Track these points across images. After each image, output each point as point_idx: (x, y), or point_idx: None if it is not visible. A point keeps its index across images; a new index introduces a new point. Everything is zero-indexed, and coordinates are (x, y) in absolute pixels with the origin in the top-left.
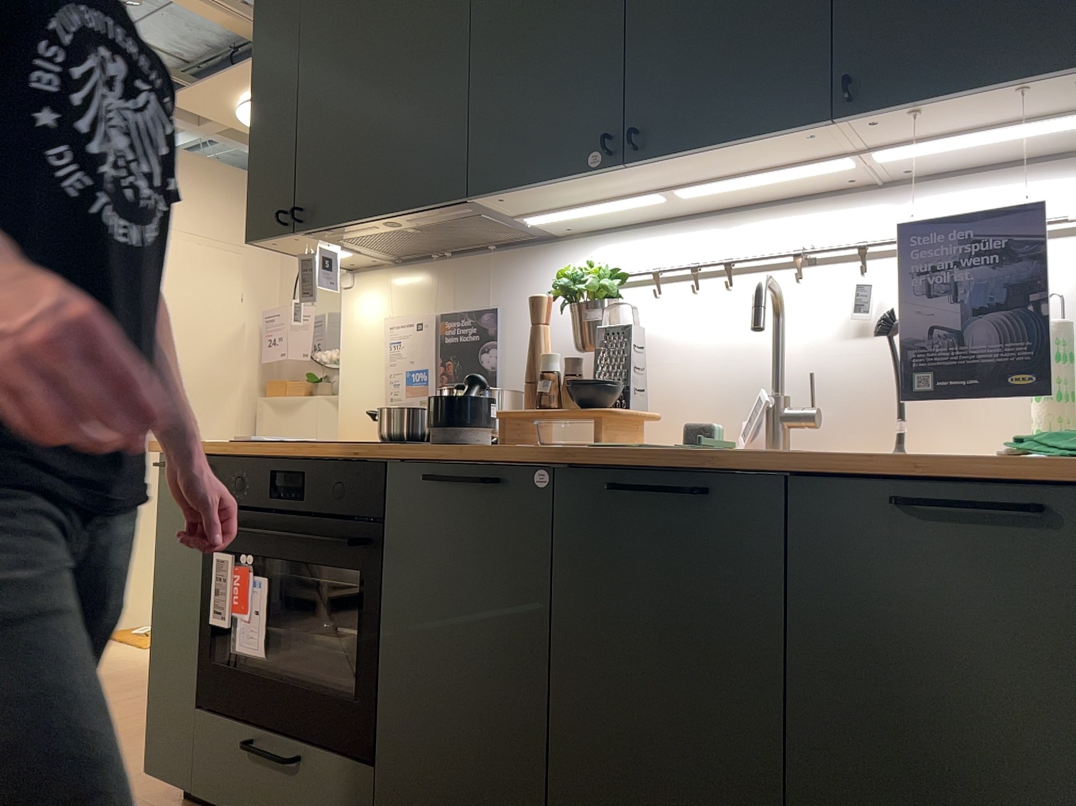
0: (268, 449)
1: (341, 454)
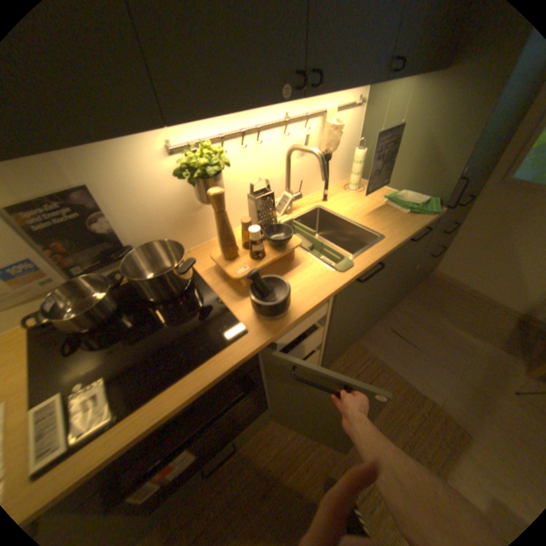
0: (131, 430)
1: (219, 370)
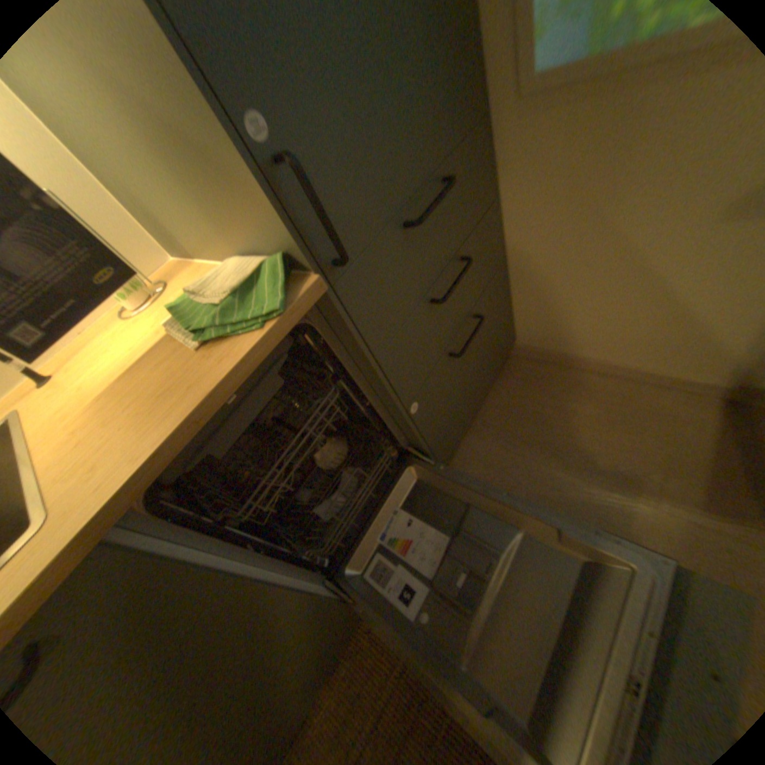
0: None
1: None
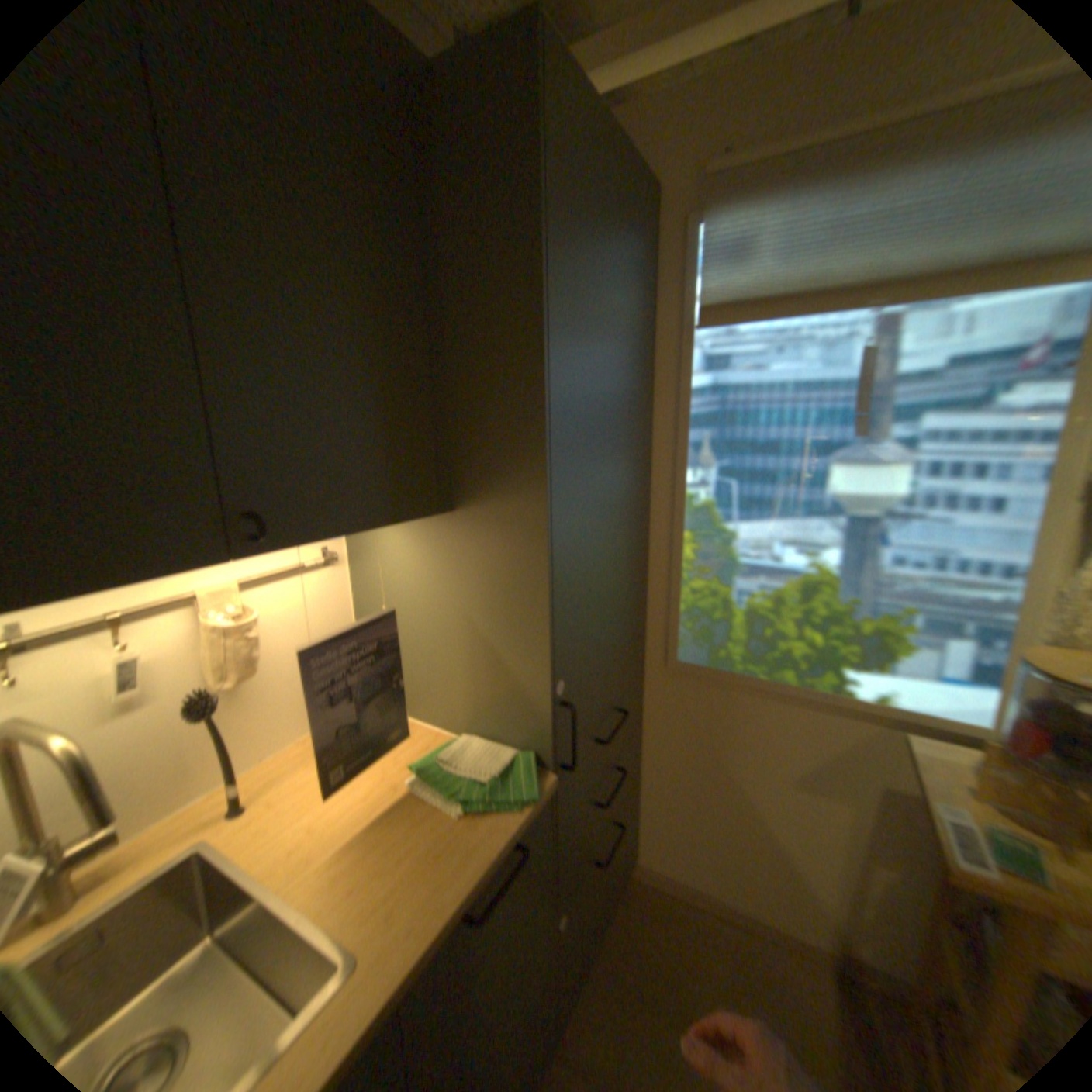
0: None
1: None
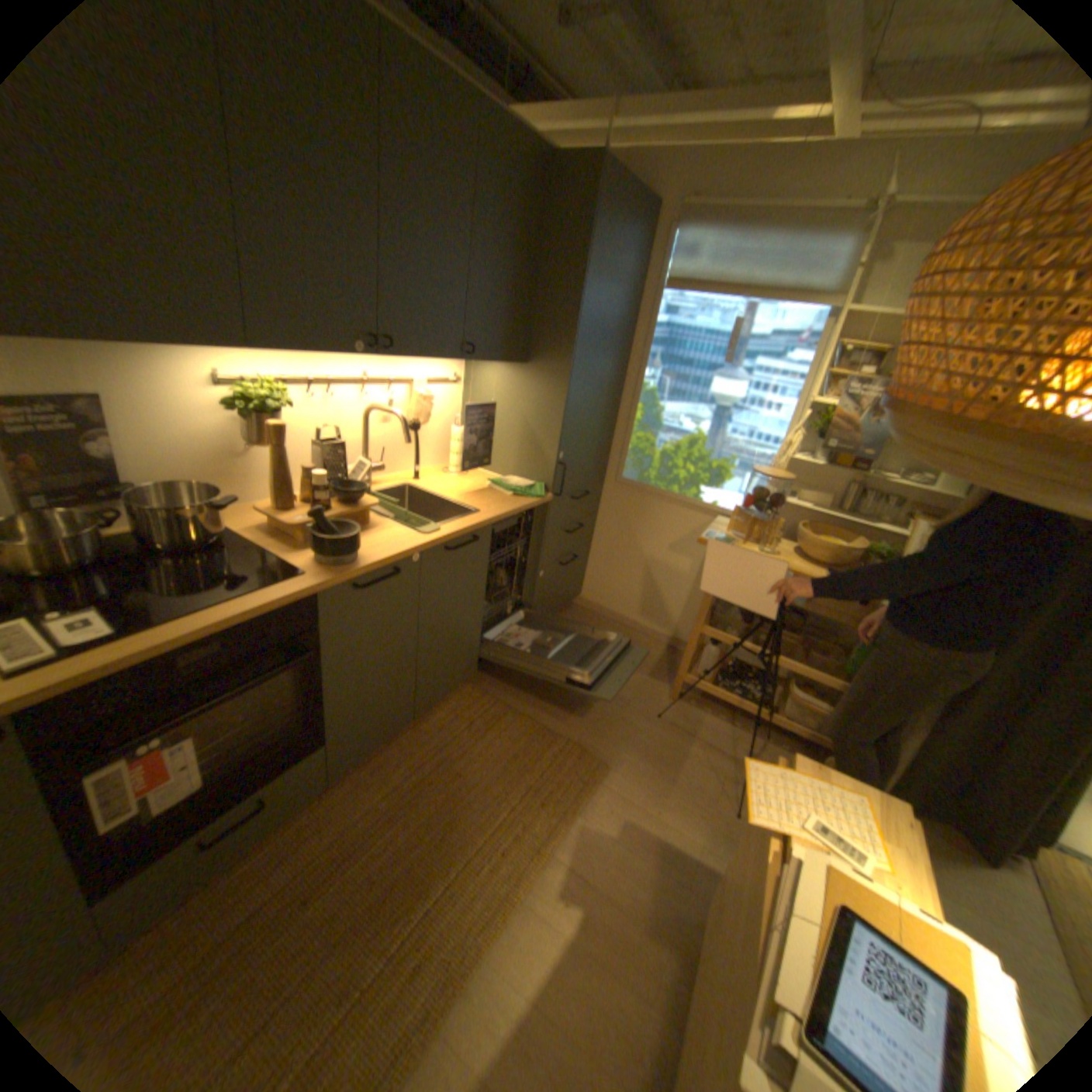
0: (145, 646)
1: (265, 604)
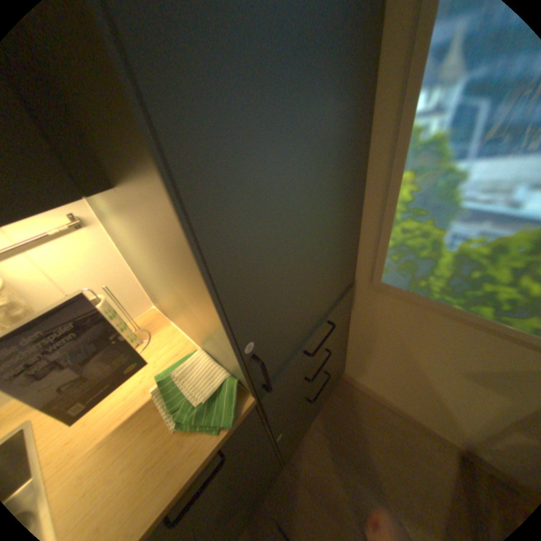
0: None
1: None
